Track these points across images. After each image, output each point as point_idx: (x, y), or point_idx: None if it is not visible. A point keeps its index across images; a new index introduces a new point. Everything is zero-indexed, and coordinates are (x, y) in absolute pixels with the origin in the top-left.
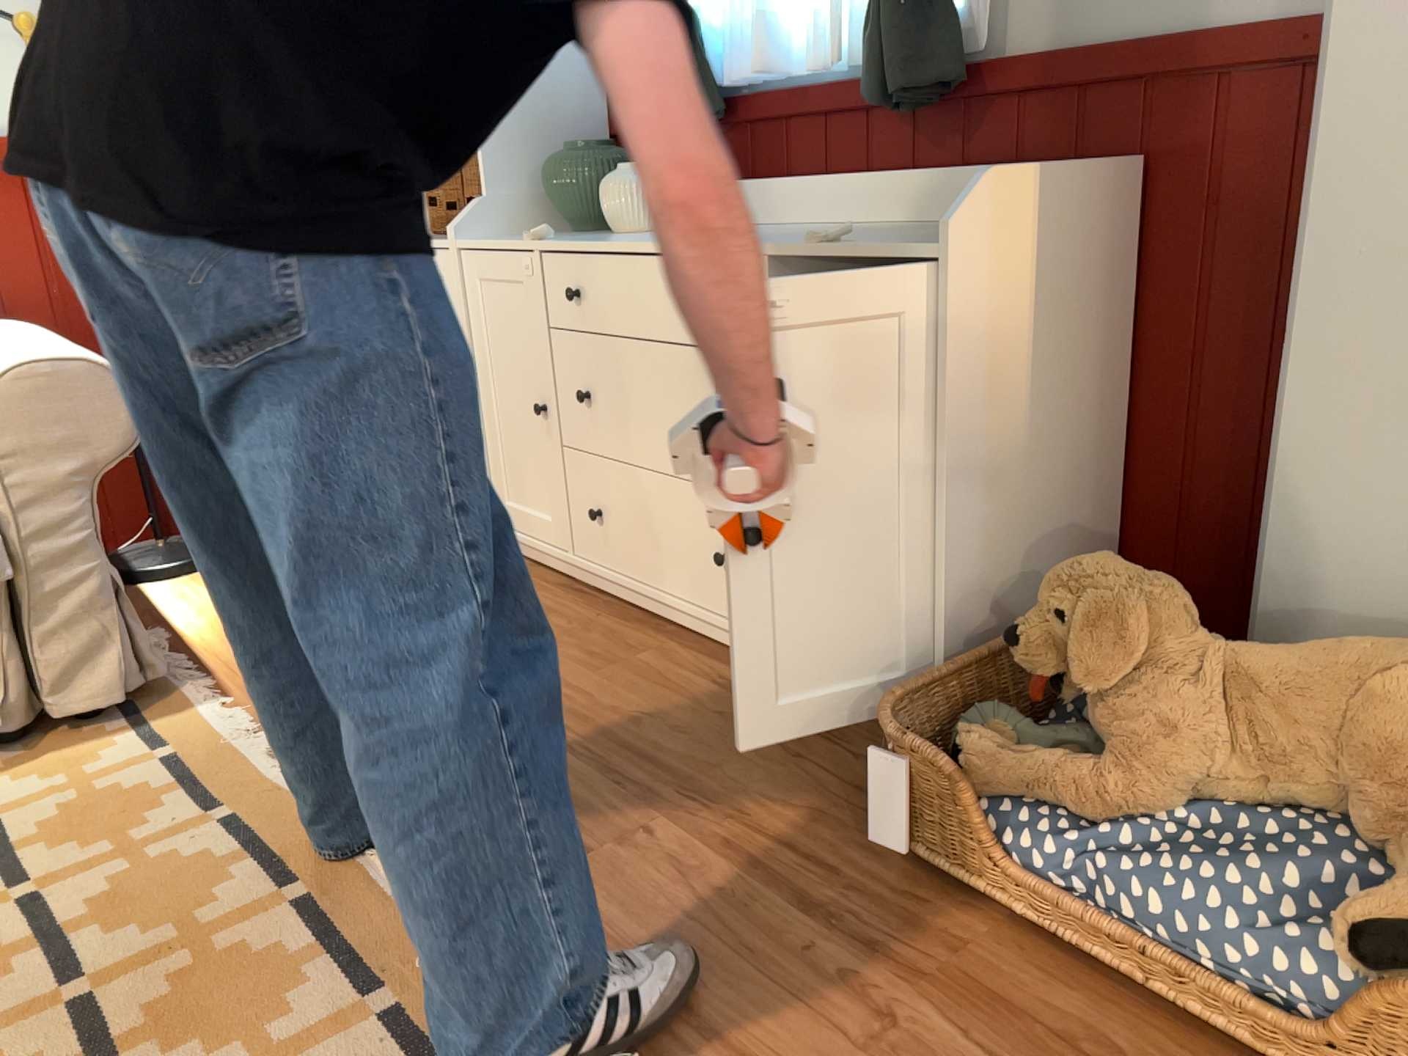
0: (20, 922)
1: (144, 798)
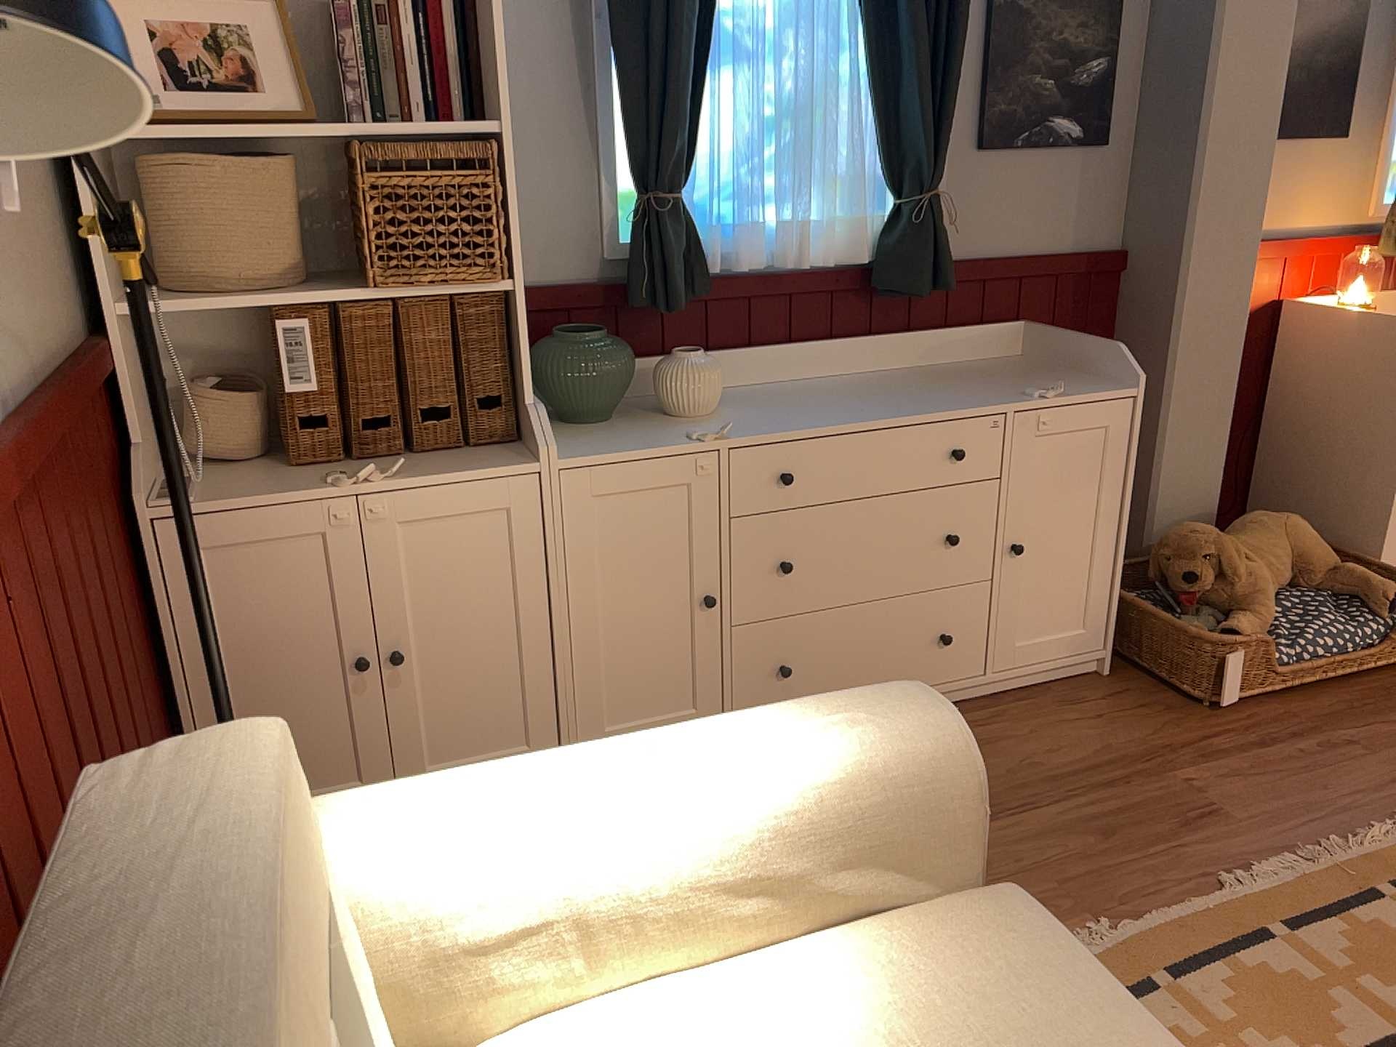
0: None
1: None
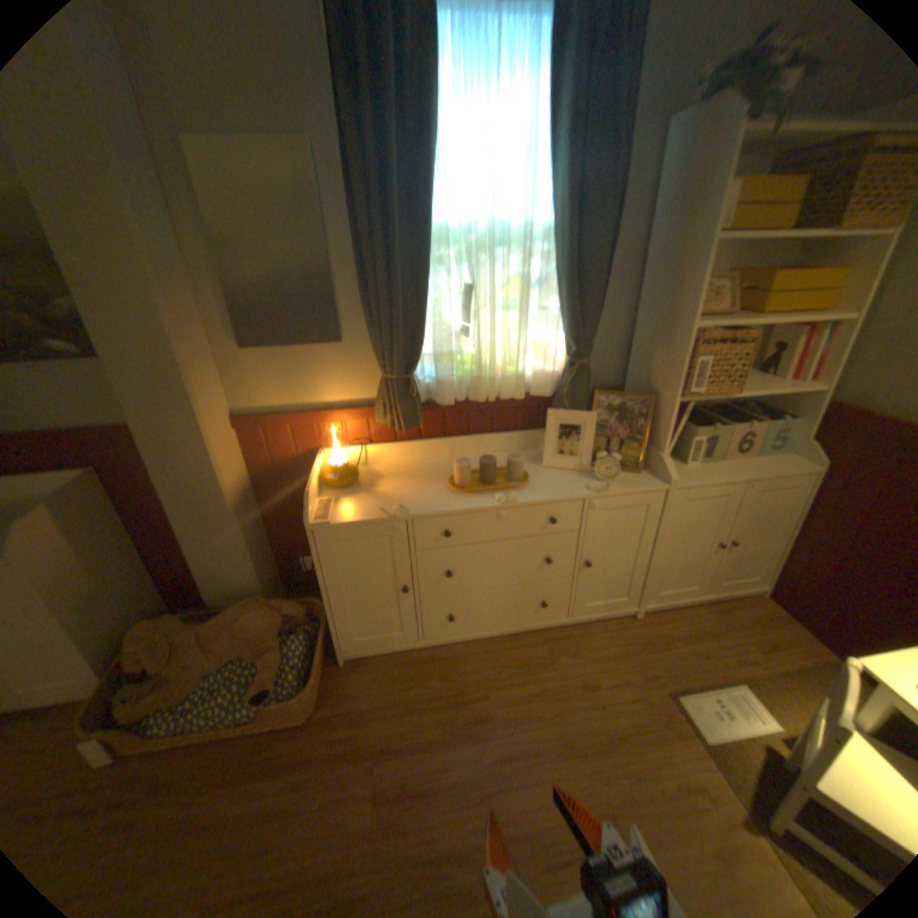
0: None
1: None
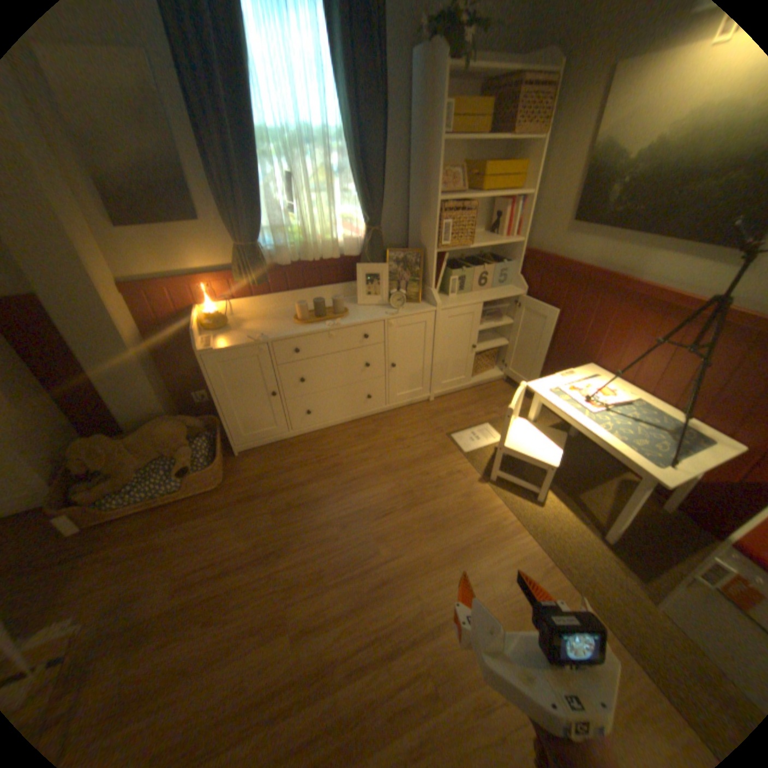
0: None
1: None
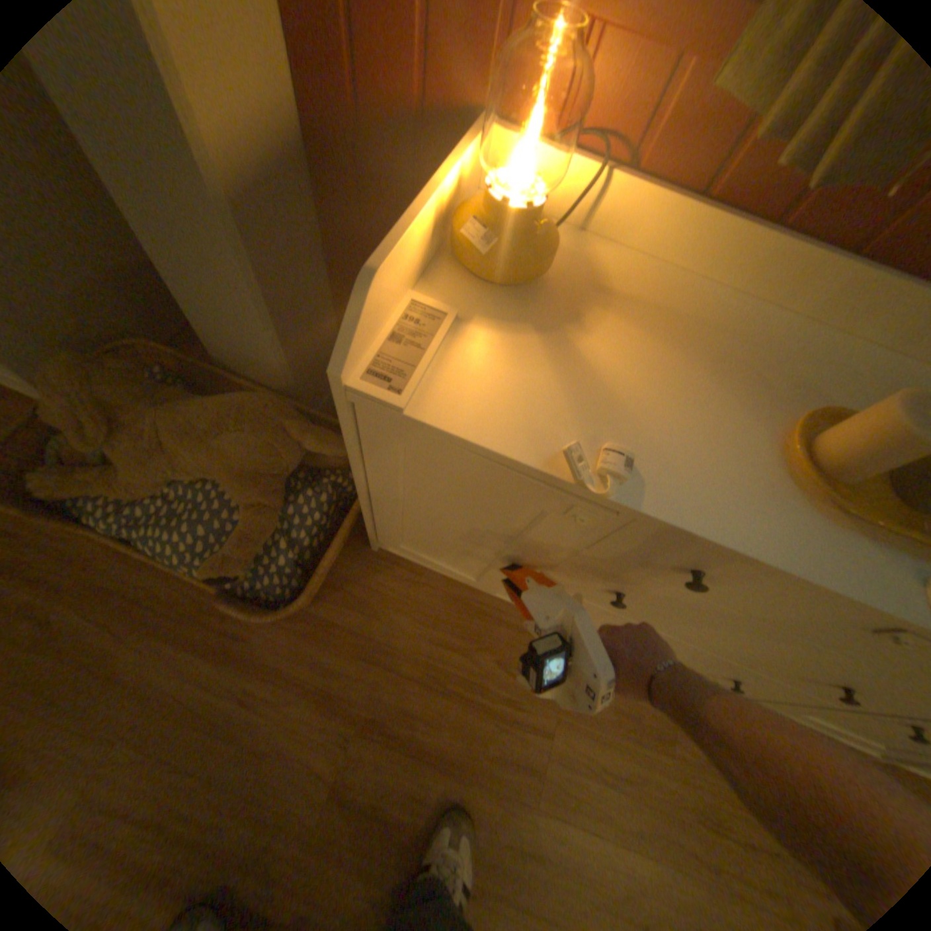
0: None
1: None
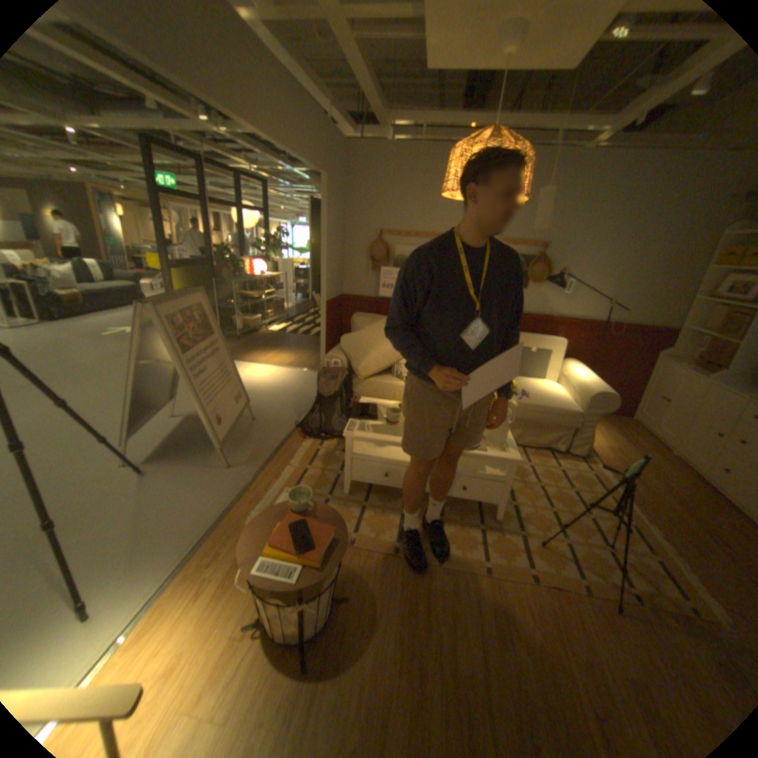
0: (576, 497)
1: (593, 483)
